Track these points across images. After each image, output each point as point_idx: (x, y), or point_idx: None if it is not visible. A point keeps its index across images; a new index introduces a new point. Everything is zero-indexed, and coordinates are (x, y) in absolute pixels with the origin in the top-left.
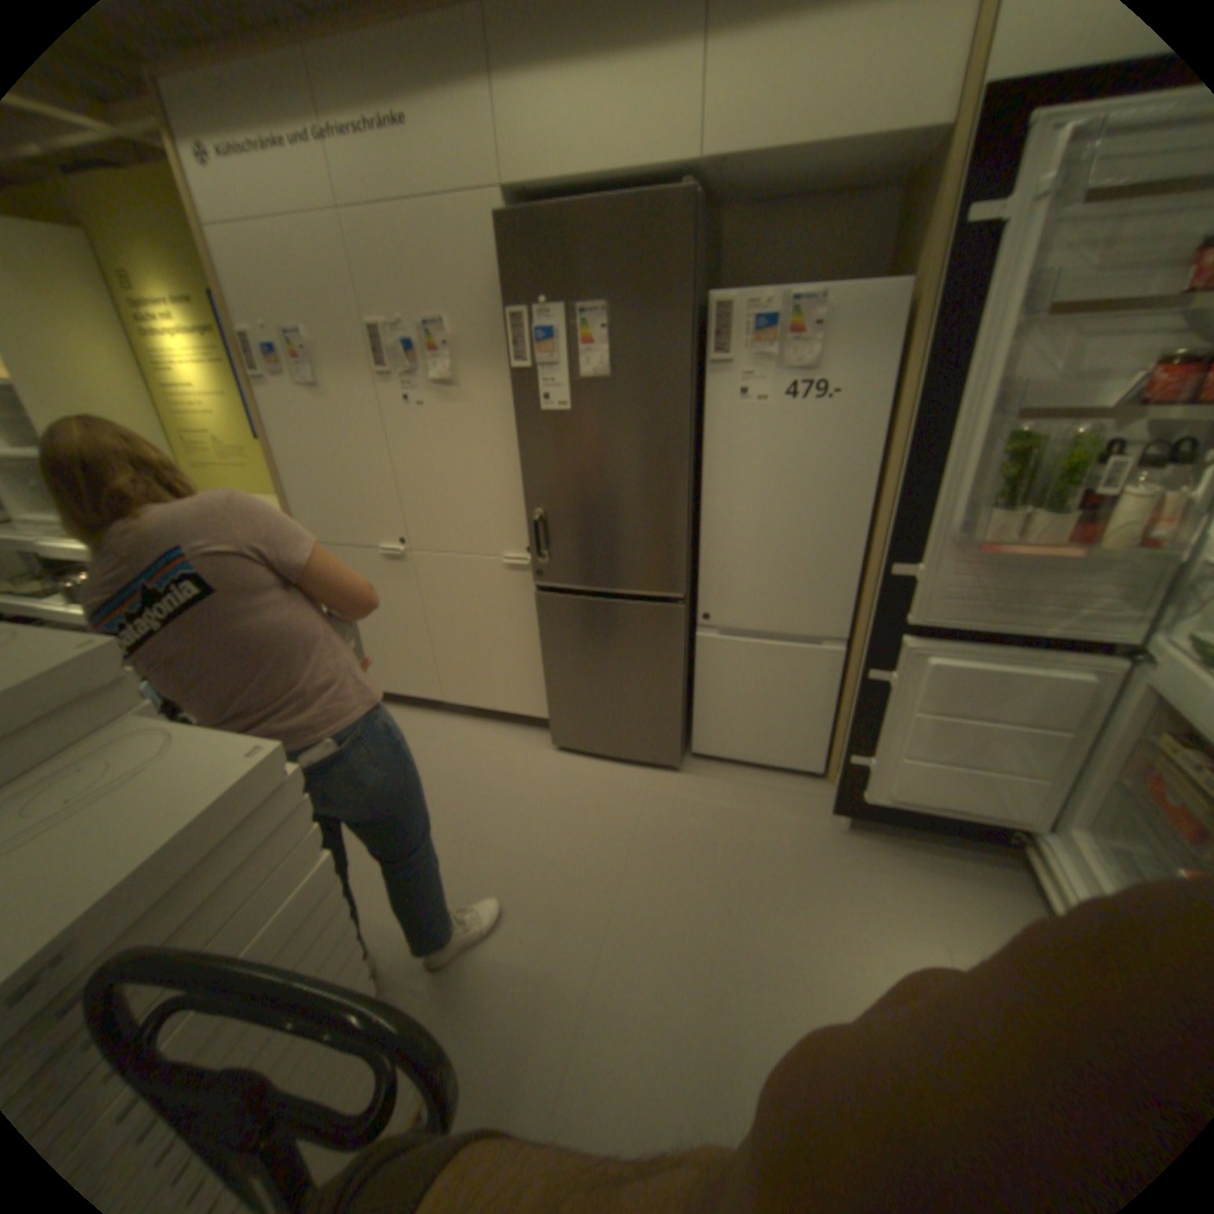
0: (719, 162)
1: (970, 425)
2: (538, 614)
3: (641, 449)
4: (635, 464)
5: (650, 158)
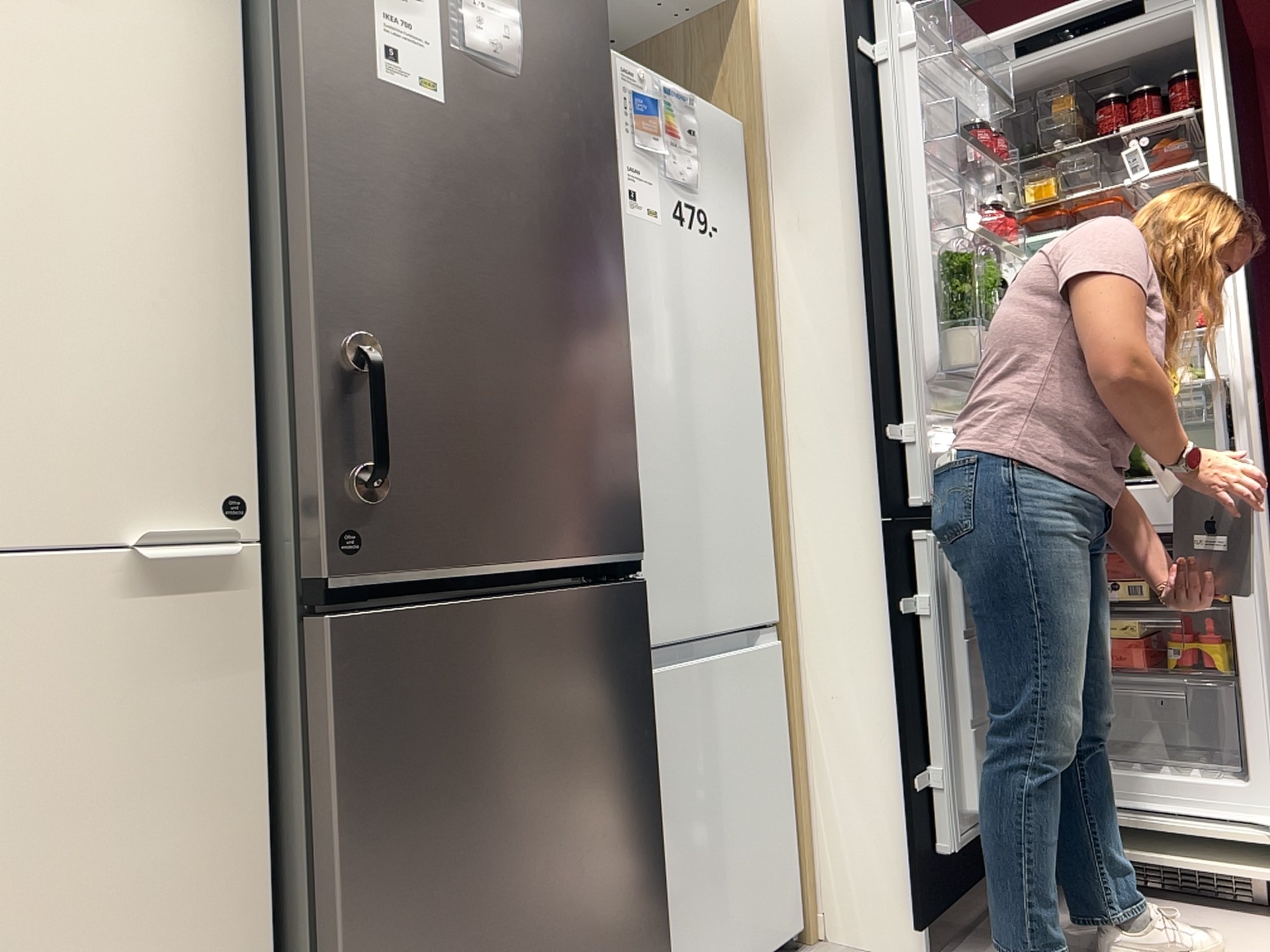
0: None
1: (911, 245)
2: (247, 750)
3: (566, 228)
4: (558, 255)
5: None
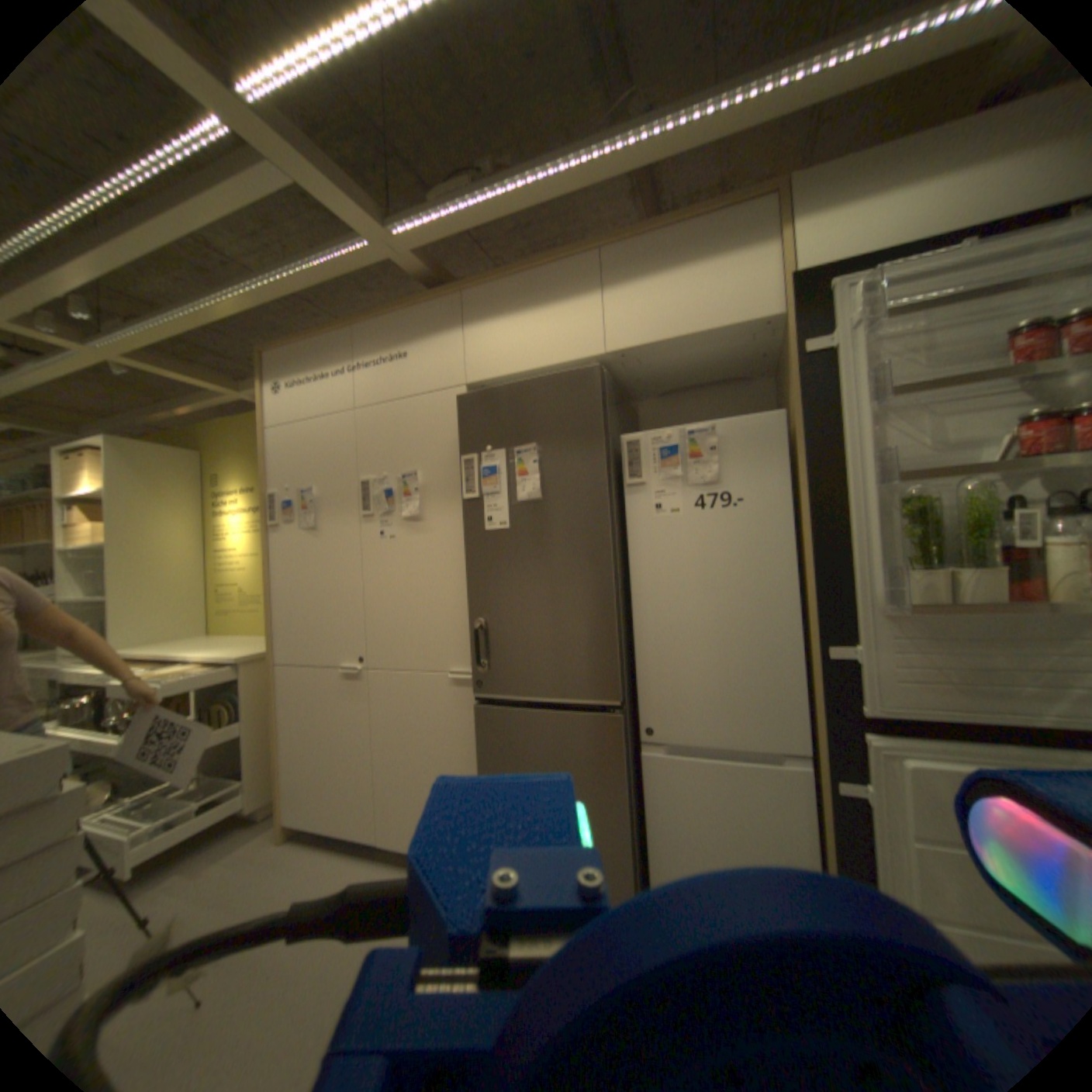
0: (619, 355)
1: (860, 499)
2: (479, 732)
3: (570, 556)
4: (564, 569)
5: (569, 356)
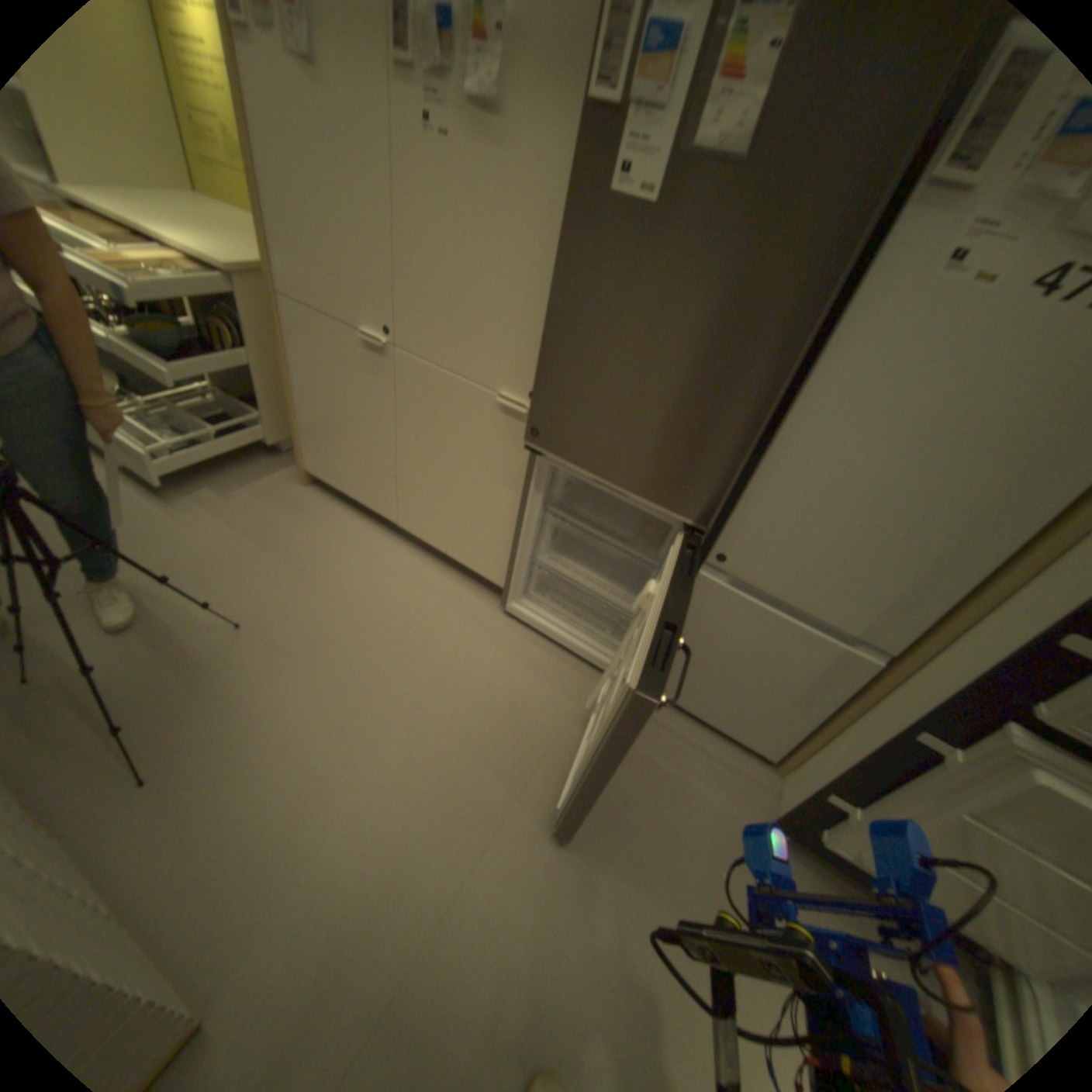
0: None
1: None
2: (522, 474)
3: (742, 303)
4: (721, 324)
5: None
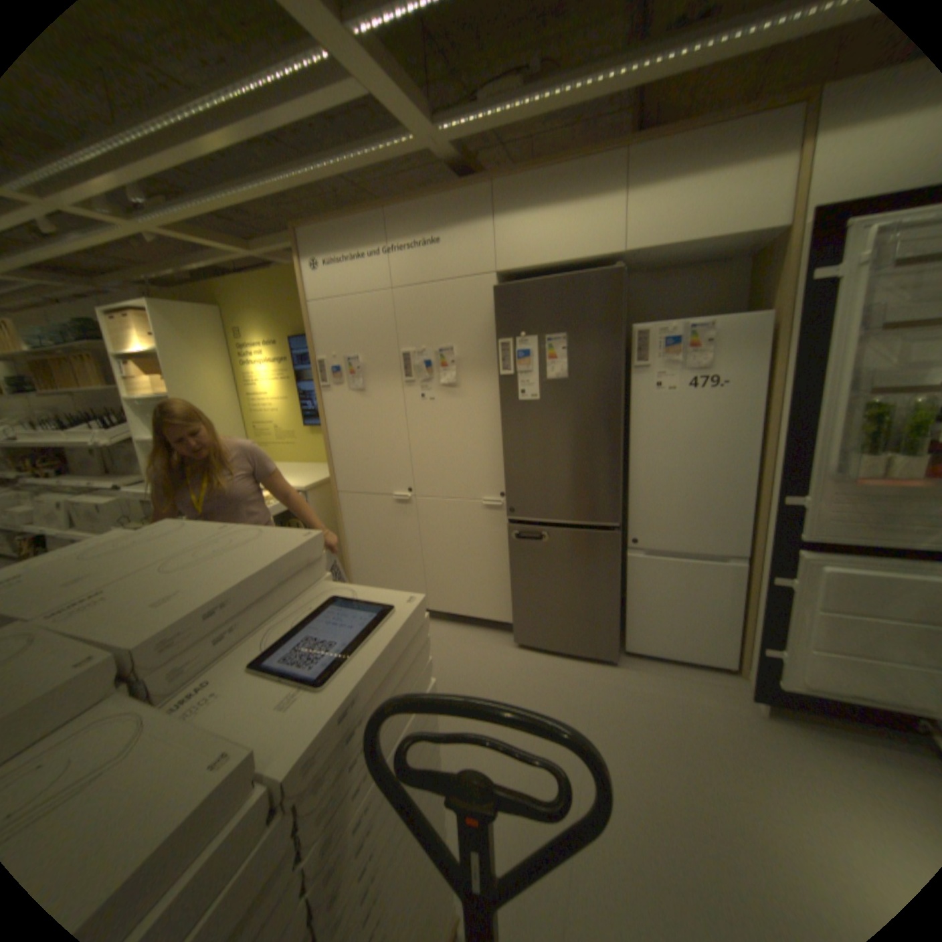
0: (636, 253)
1: (833, 400)
2: (506, 541)
3: (589, 423)
4: (584, 433)
5: (593, 253)
